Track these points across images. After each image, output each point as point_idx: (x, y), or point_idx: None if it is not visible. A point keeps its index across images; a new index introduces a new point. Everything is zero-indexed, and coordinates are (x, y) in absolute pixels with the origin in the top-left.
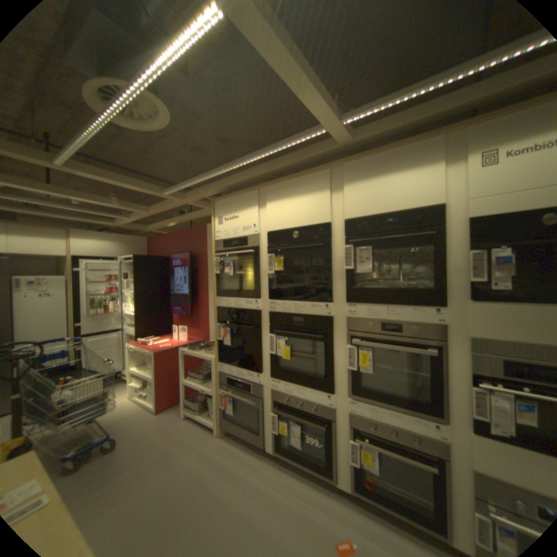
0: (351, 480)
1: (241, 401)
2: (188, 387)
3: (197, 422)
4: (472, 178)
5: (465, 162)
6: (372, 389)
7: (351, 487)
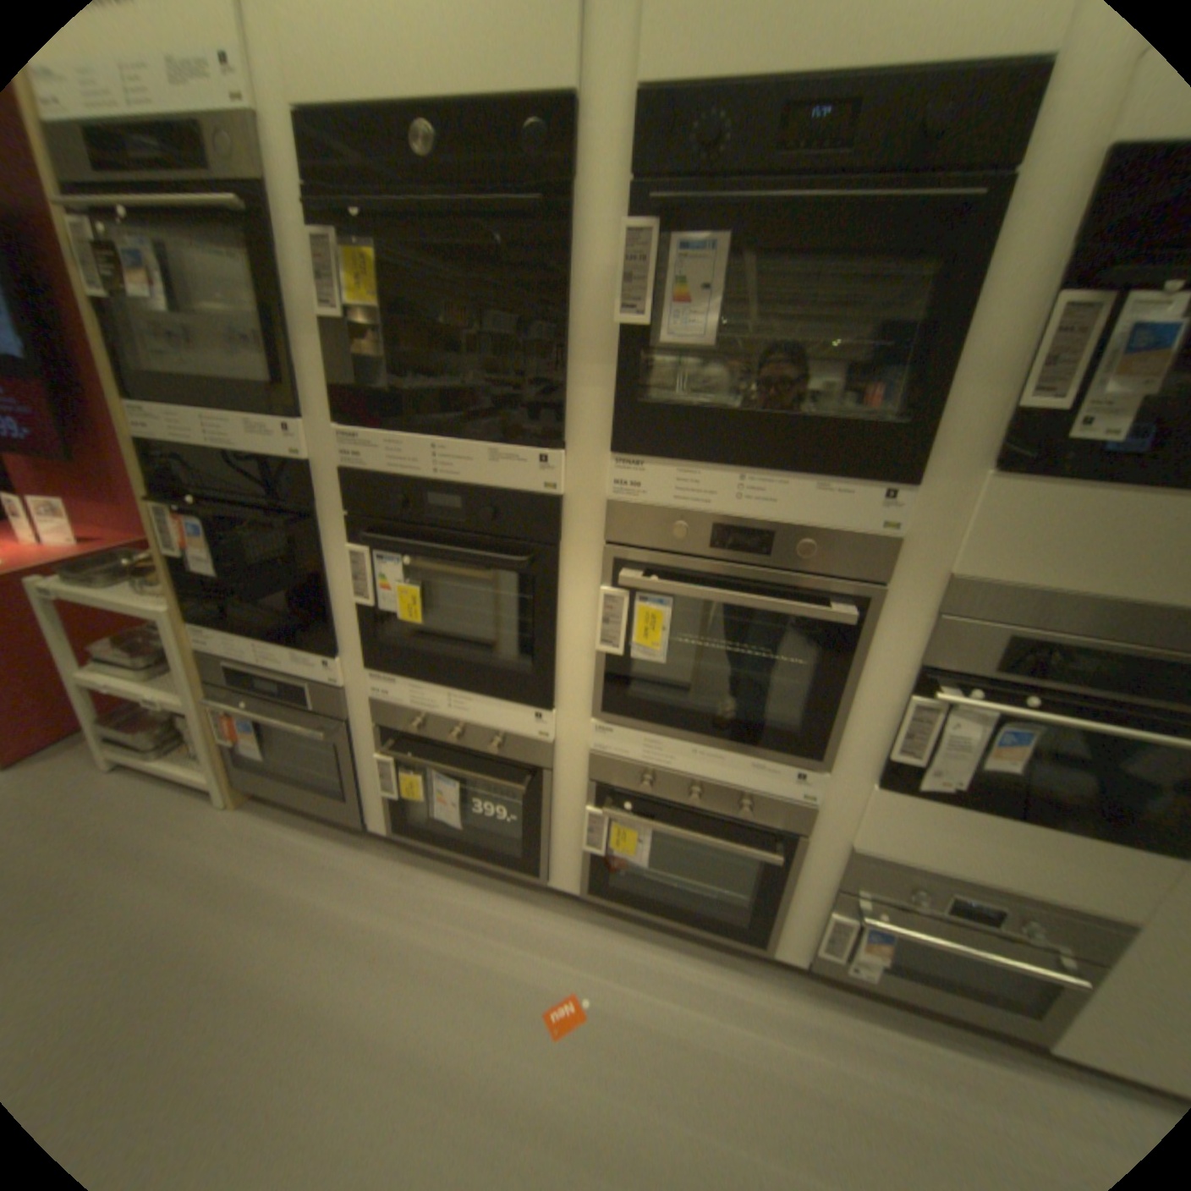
0: (581, 873)
1: (278, 730)
2: (98, 693)
3: (156, 776)
4: None
5: None
6: (655, 691)
7: (580, 884)
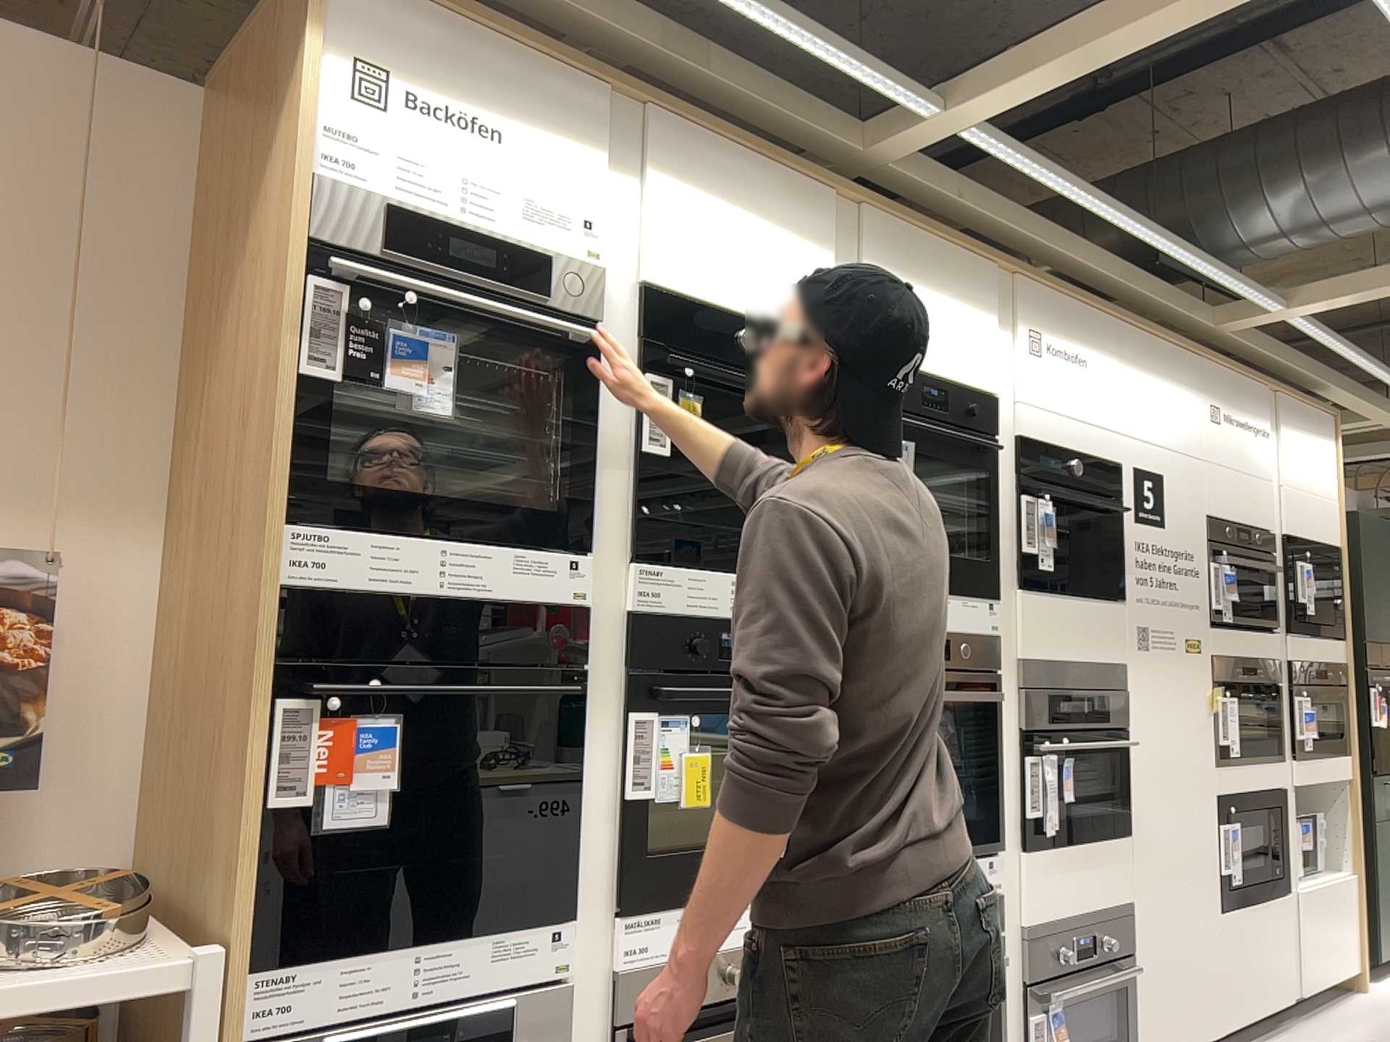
0: None
1: None
2: None
3: None
4: (1010, 370)
5: (1000, 338)
6: None
7: None
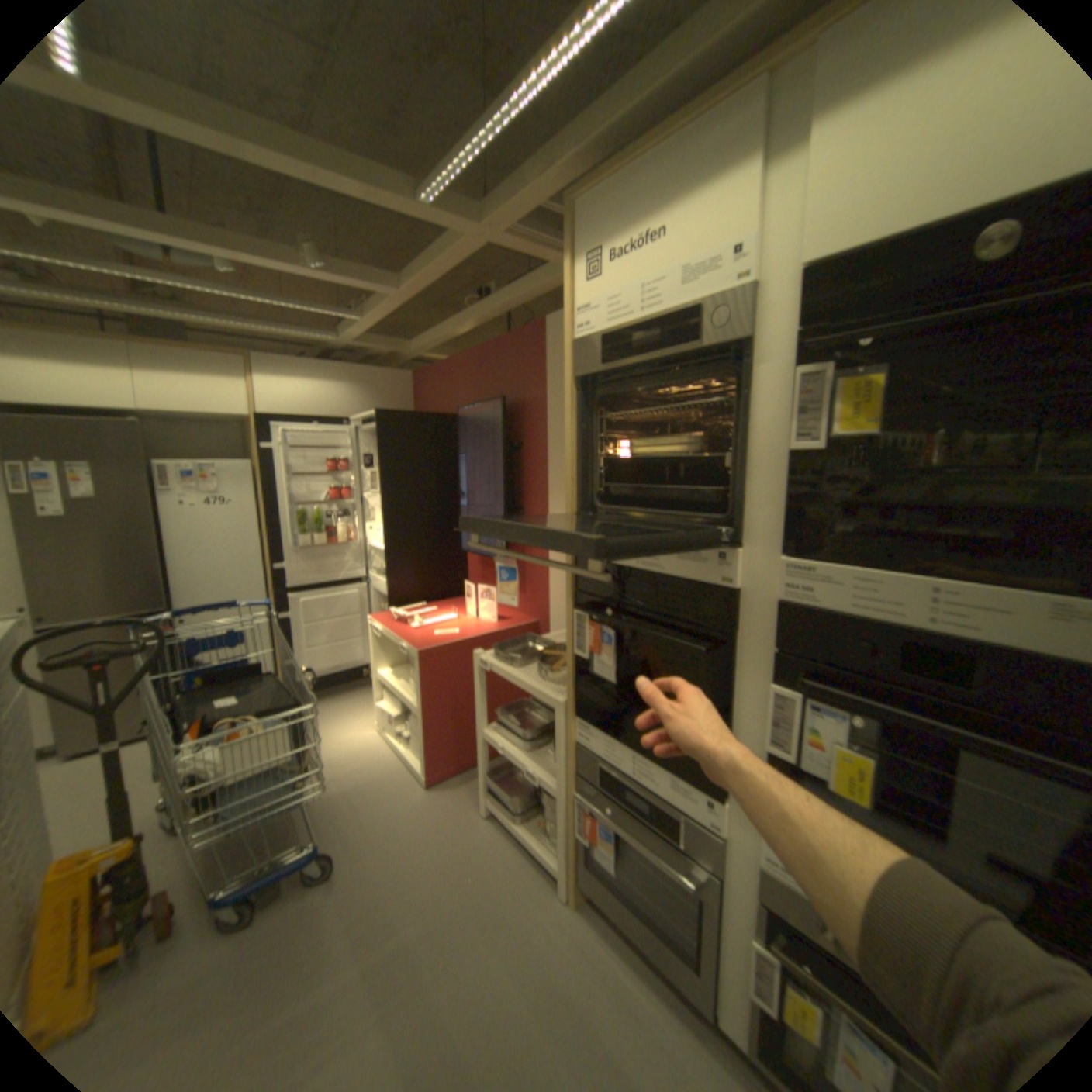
0: None
1: (645, 856)
2: (496, 750)
3: (518, 839)
4: None
5: None
6: None
7: None
